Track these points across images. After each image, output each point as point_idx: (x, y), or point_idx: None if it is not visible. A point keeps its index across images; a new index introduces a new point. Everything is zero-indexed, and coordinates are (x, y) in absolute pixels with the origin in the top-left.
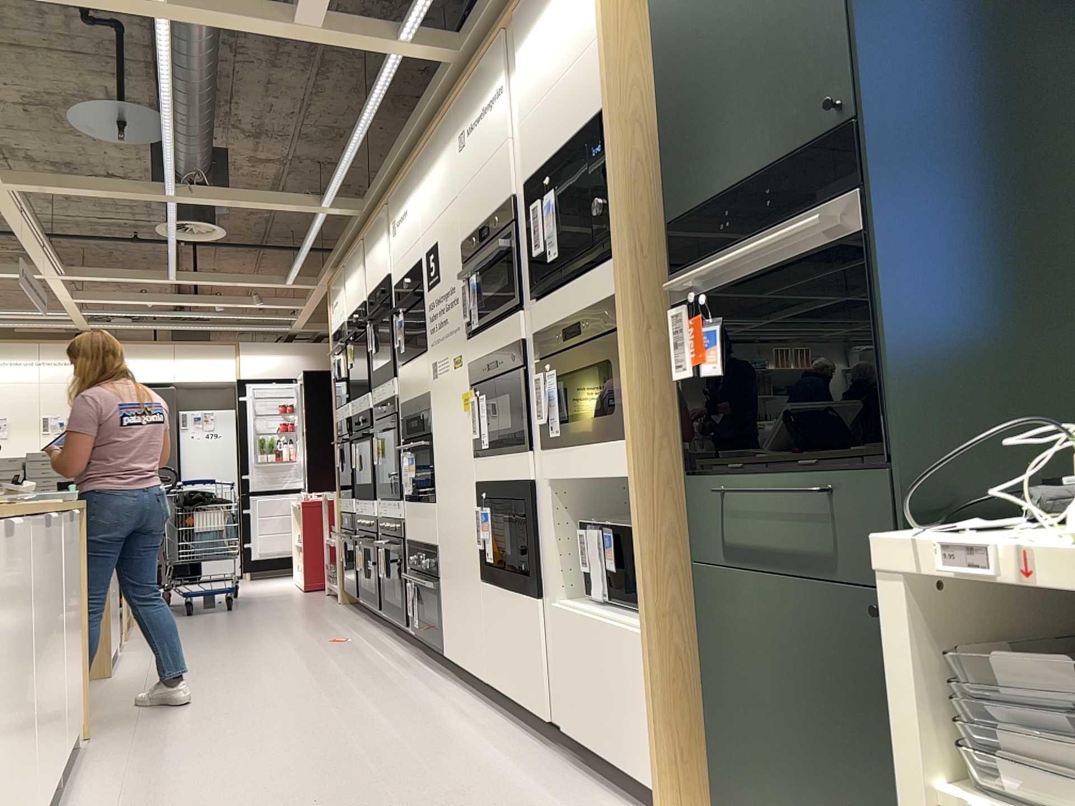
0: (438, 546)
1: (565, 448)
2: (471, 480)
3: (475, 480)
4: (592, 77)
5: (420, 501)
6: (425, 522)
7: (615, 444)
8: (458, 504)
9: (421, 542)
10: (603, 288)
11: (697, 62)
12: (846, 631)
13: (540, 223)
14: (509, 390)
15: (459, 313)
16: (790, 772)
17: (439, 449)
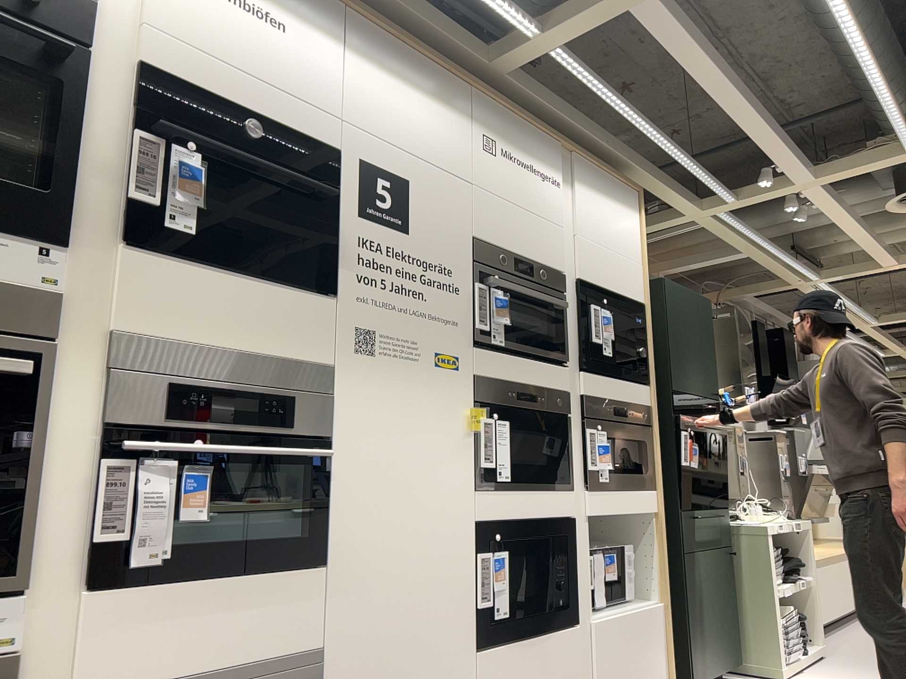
0: (328, 645)
1: (608, 490)
2: (465, 518)
3: (475, 517)
4: (634, 278)
5: (231, 573)
6: (261, 614)
7: (643, 491)
8: (423, 554)
9: (226, 665)
10: (639, 397)
11: (679, 333)
12: (717, 564)
13: (599, 323)
14: (546, 429)
15: (458, 306)
16: (710, 630)
17: (366, 468)
